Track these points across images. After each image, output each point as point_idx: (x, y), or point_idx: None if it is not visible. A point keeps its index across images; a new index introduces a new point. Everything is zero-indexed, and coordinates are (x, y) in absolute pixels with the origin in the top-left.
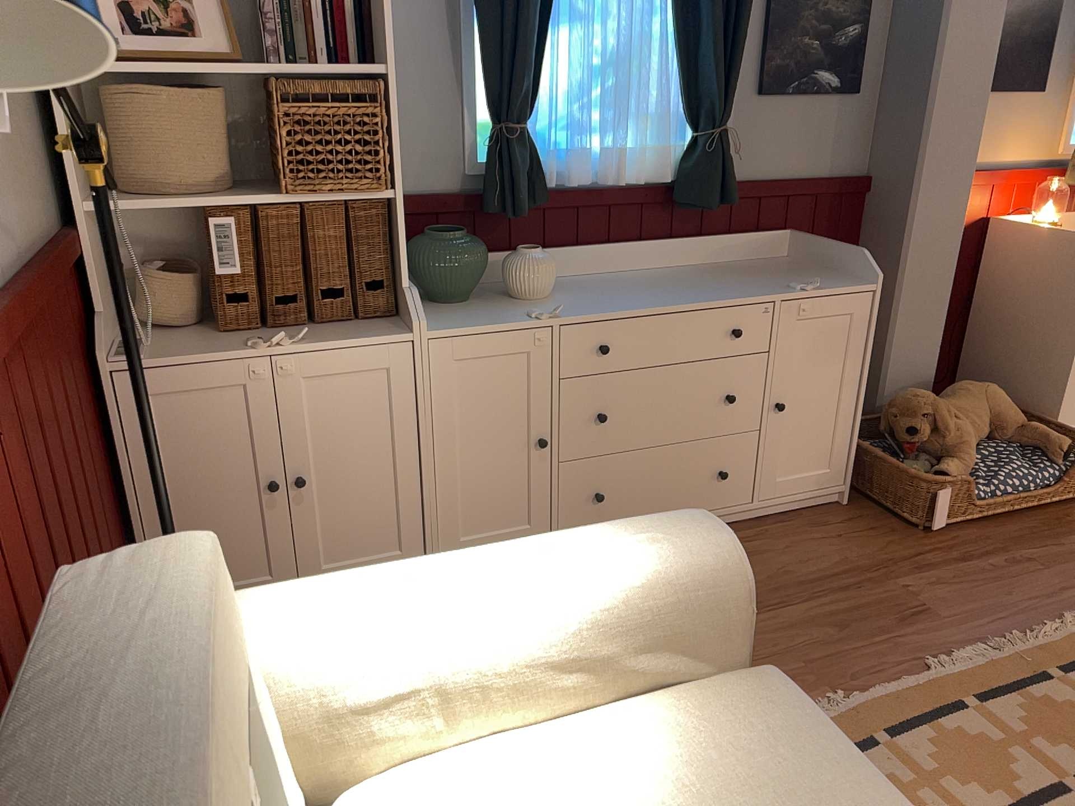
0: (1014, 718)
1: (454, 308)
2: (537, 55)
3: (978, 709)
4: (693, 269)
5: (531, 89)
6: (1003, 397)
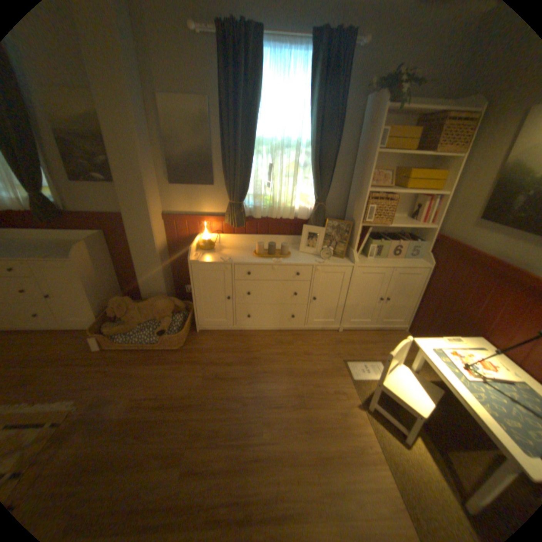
0: None
1: None
2: None
3: None
4: (54, 242)
5: None
6: (160, 305)
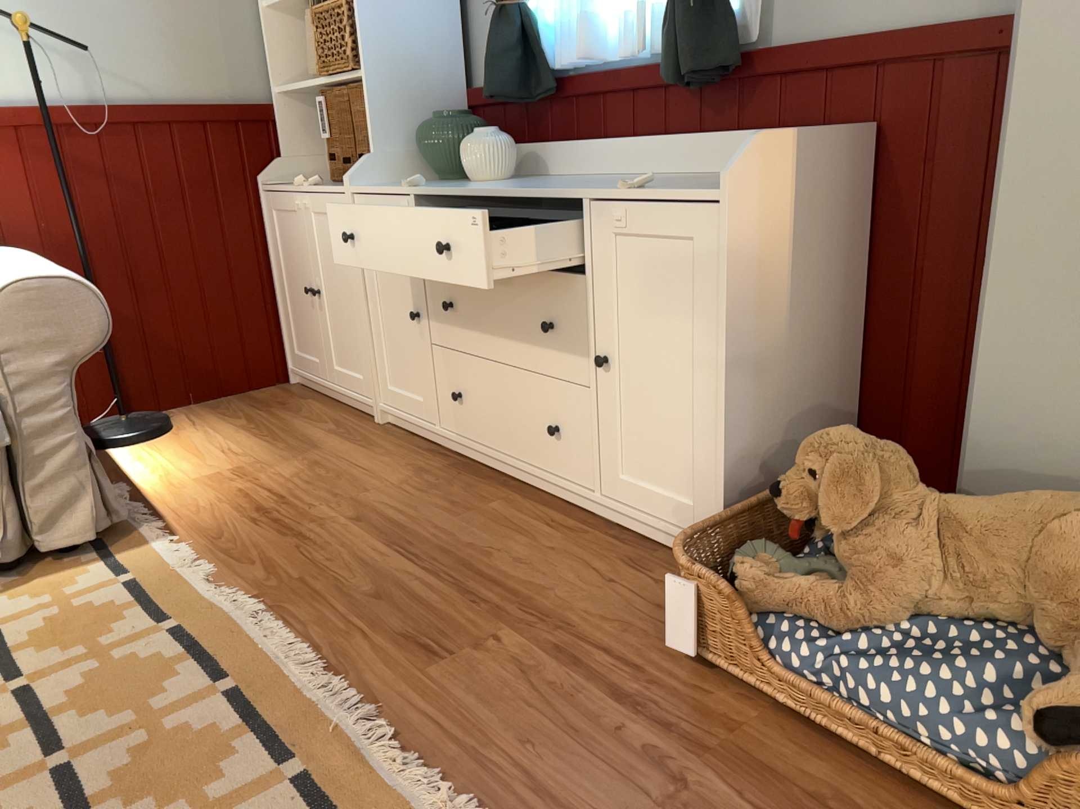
0: (193, 721)
1: (428, 183)
2: None
3: (212, 691)
4: (687, 176)
5: None
6: None
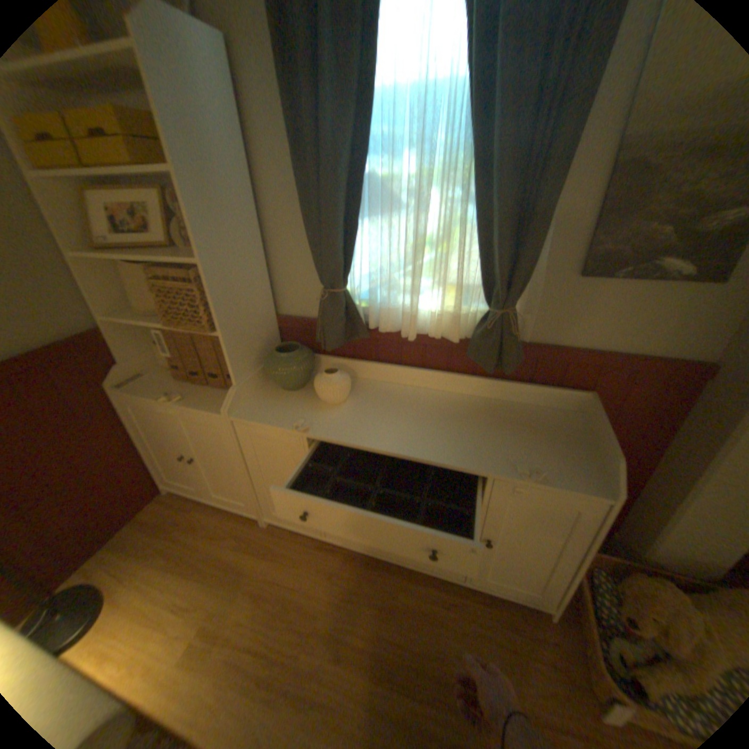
0: None
1: (282, 395)
2: (348, 240)
3: None
4: (480, 404)
5: (342, 265)
6: None
